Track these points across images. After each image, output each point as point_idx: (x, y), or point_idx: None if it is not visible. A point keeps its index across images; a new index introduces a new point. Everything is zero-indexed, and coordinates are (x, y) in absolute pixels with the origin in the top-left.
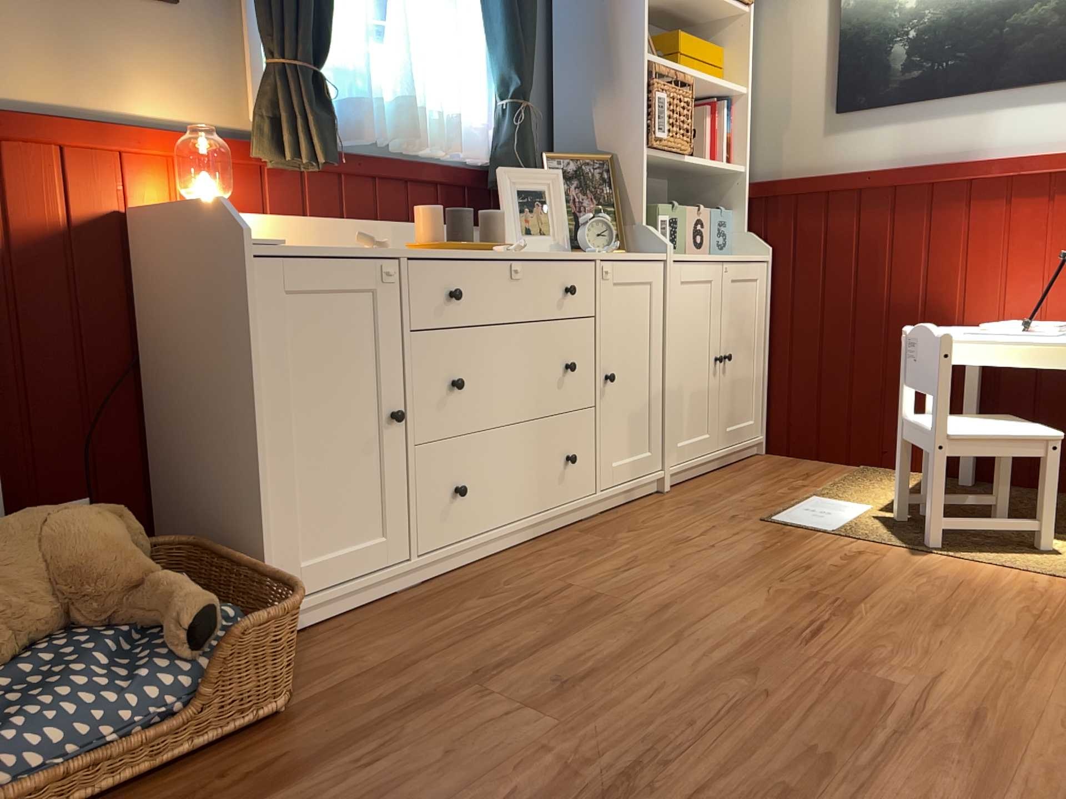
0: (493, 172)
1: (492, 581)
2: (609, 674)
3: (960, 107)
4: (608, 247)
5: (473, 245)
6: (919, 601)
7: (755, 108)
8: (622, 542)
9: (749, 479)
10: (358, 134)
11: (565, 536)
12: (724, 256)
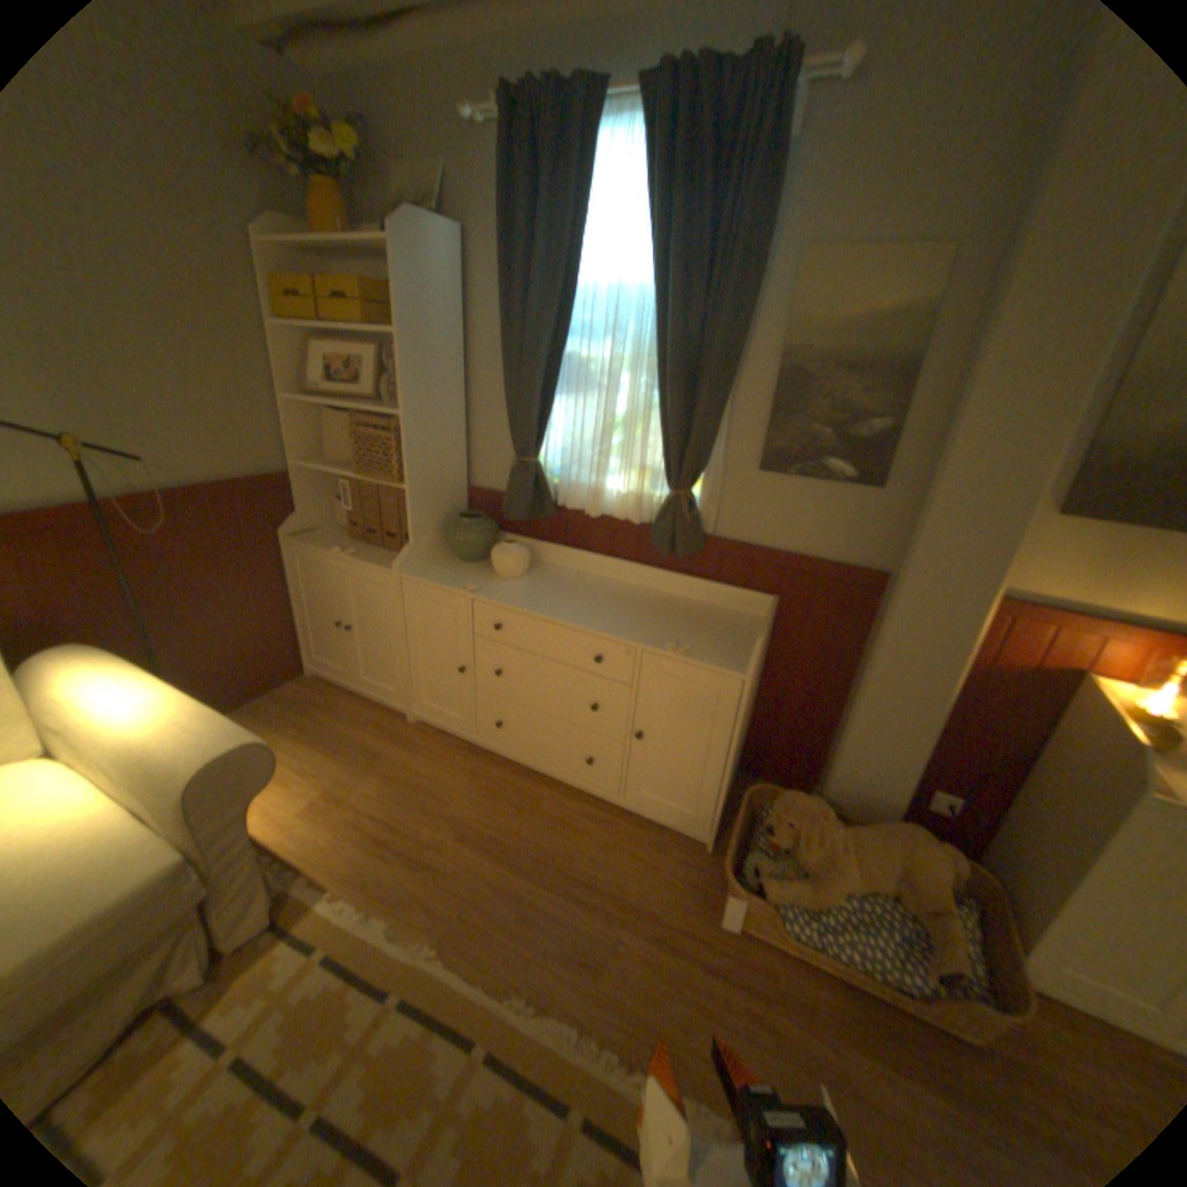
0: None
1: None
2: None
3: None
4: None
5: None
6: None
7: None
8: None
9: None
10: None
11: None
12: None
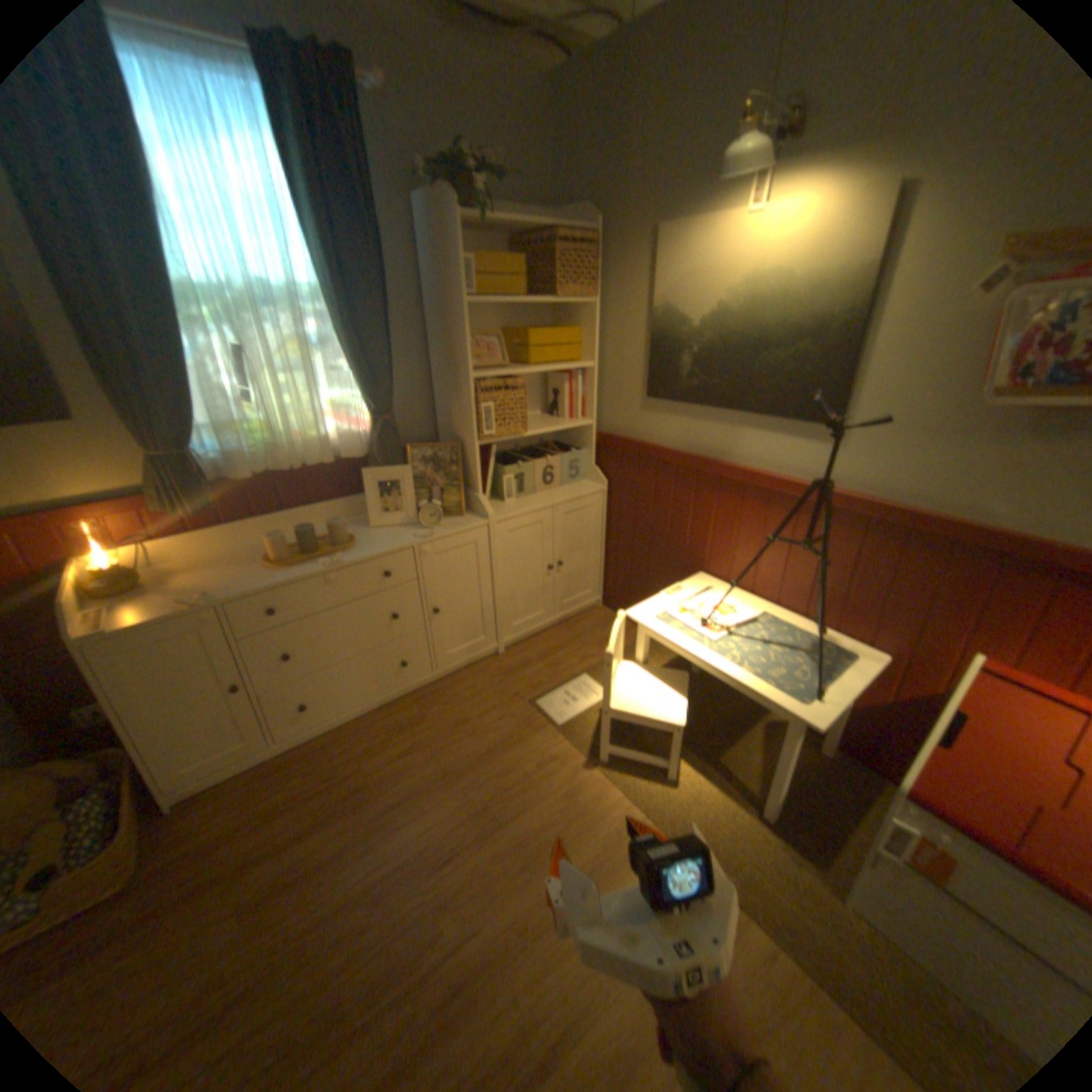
0: (371, 464)
1: (324, 756)
2: (304, 884)
3: (723, 418)
4: (437, 526)
5: (305, 560)
6: (539, 834)
7: (602, 377)
8: (427, 720)
9: (564, 644)
10: (237, 477)
11: (401, 706)
12: (558, 500)
